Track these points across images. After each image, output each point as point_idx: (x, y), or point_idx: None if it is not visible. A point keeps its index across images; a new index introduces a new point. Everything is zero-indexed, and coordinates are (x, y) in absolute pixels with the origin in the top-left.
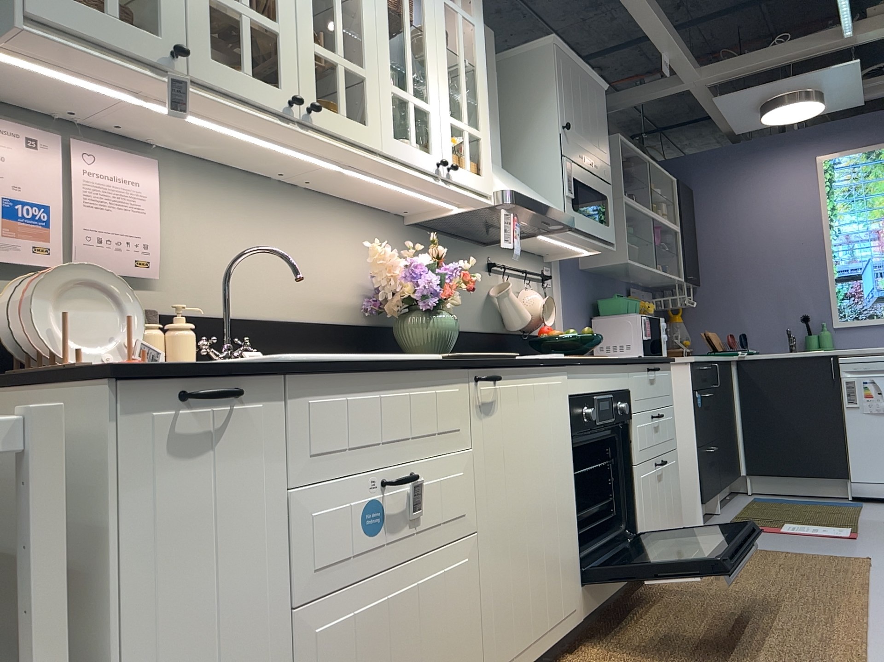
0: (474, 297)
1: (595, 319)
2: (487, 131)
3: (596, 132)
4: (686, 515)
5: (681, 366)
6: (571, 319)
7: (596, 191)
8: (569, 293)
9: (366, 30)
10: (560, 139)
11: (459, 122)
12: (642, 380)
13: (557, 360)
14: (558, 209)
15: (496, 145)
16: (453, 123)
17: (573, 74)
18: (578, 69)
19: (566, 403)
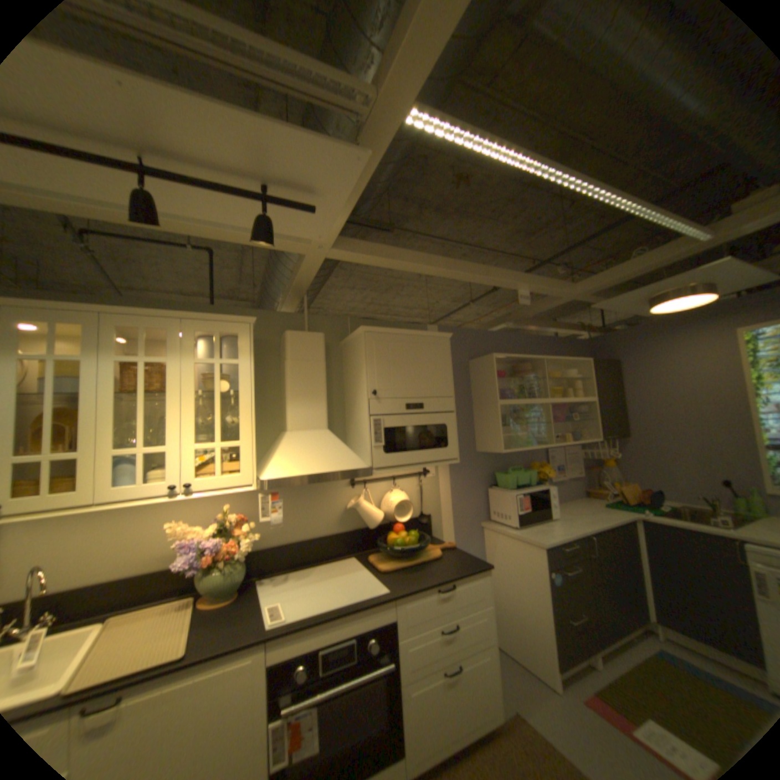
0: (329, 510)
1: (493, 487)
2: (248, 437)
3: (427, 378)
4: (547, 677)
5: (538, 549)
6: (458, 494)
7: (425, 425)
8: (456, 475)
9: (82, 423)
10: (367, 403)
11: (207, 444)
12: (421, 606)
13: (236, 648)
14: (348, 466)
15: (317, 415)
16: (198, 448)
17: (391, 345)
18: (400, 338)
19: (256, 677)
